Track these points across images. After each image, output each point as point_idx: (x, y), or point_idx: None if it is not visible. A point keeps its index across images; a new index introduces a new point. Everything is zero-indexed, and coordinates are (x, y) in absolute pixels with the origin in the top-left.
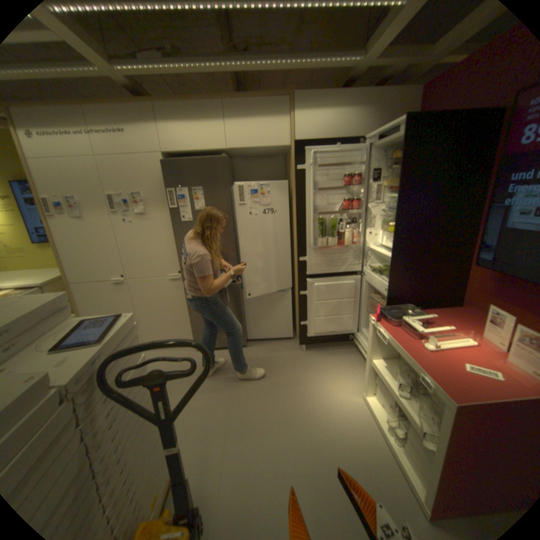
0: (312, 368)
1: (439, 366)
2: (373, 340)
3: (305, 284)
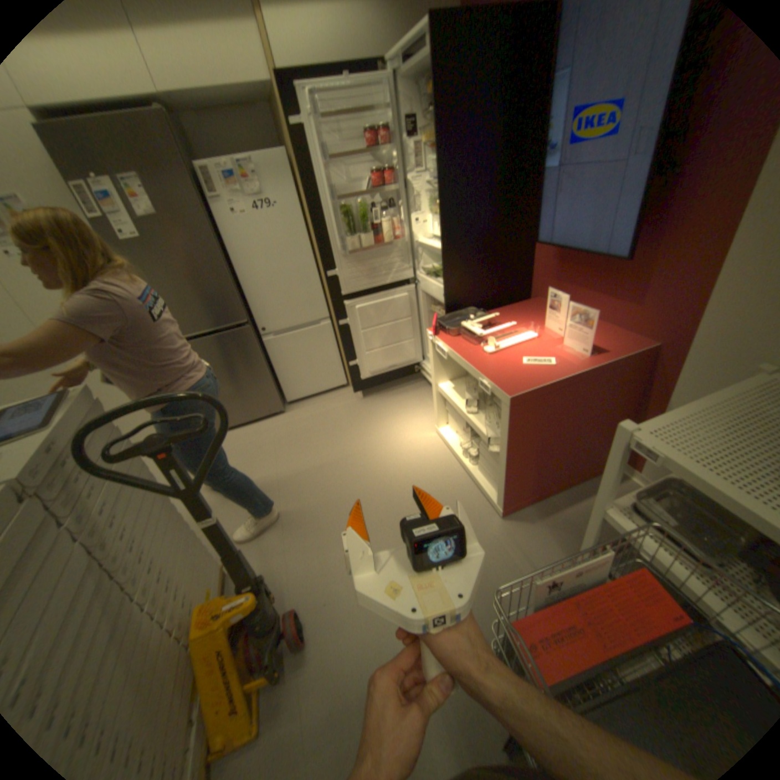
0: (375, 416)
1: (496, 366)
2: (434, 361)
3: (343, 309)
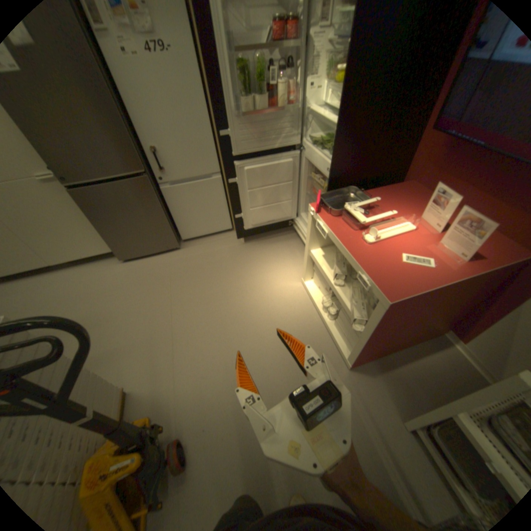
0: (253, 261)
1: (376, 260)
2: (311, 231)
3: (233, 168)
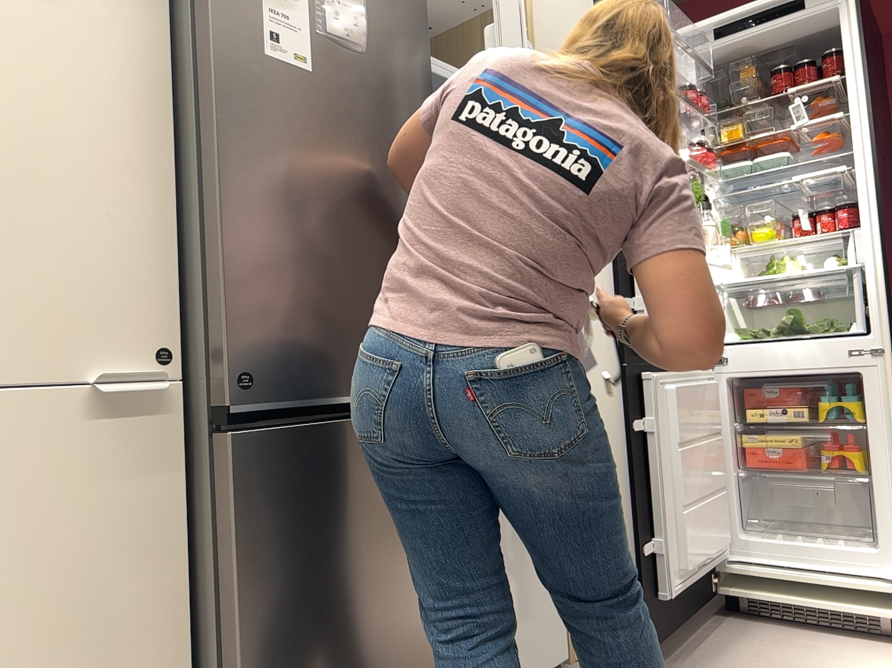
0: None
1: None
2: None
3: (640, 391)
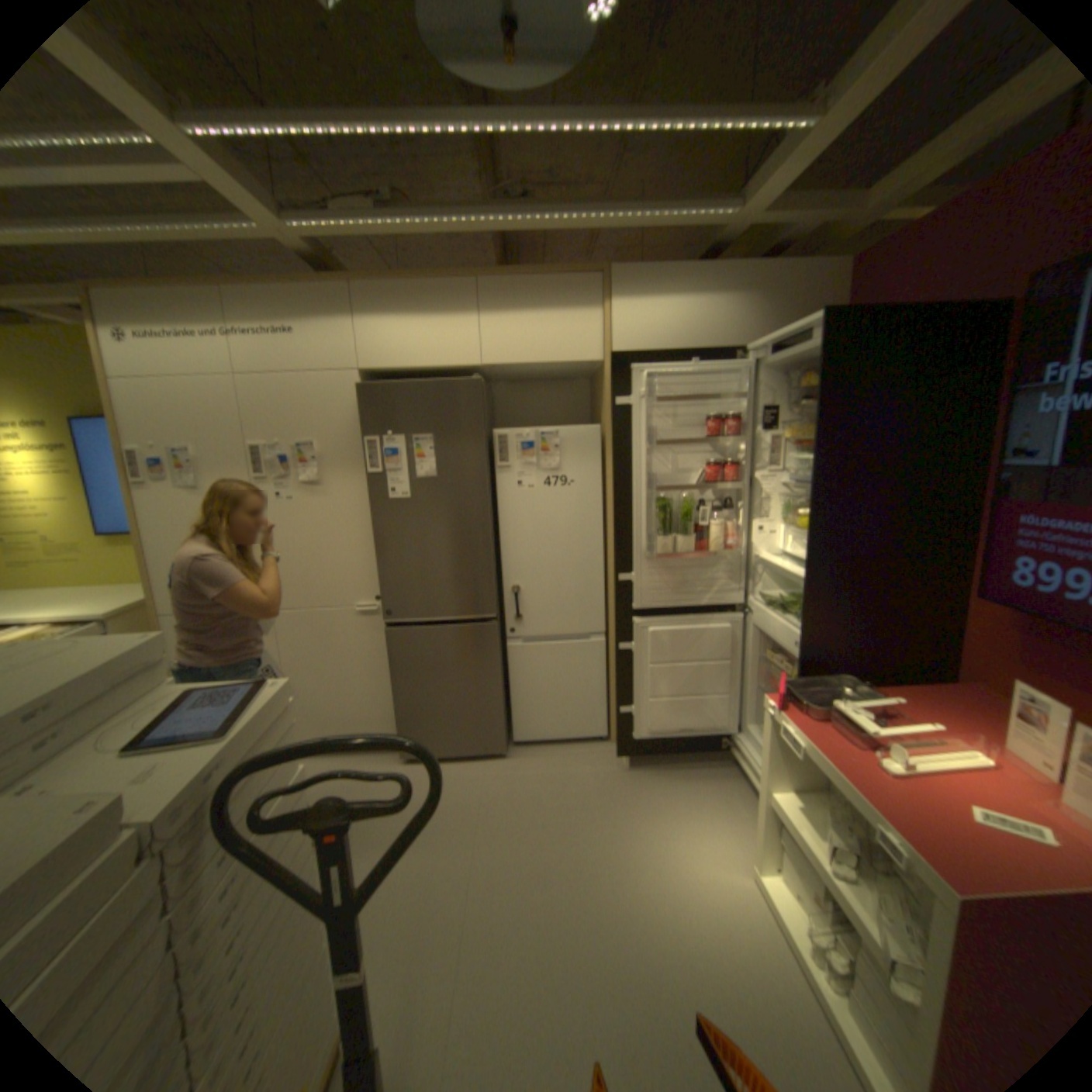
0: (645, 809)
1: (915, 811)
2: (772, 751)
3: (630, 628)
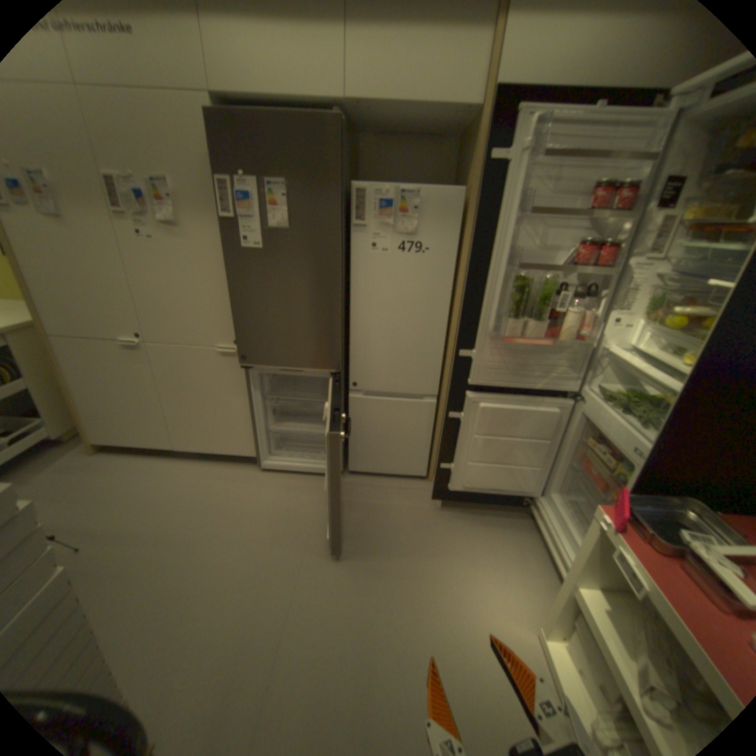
0: (449, 548)
1: None
2: (591, 555)
3: (462, 399)
